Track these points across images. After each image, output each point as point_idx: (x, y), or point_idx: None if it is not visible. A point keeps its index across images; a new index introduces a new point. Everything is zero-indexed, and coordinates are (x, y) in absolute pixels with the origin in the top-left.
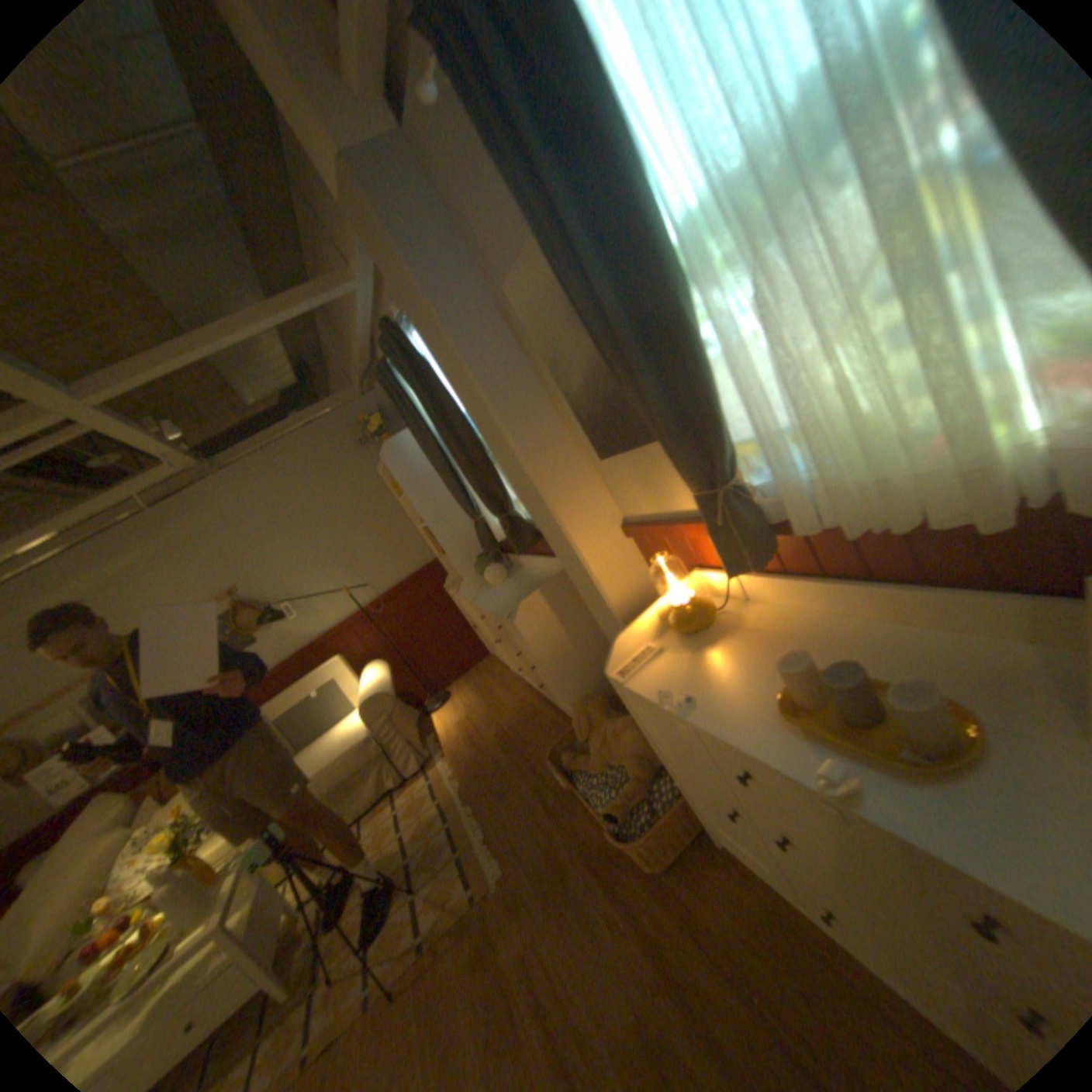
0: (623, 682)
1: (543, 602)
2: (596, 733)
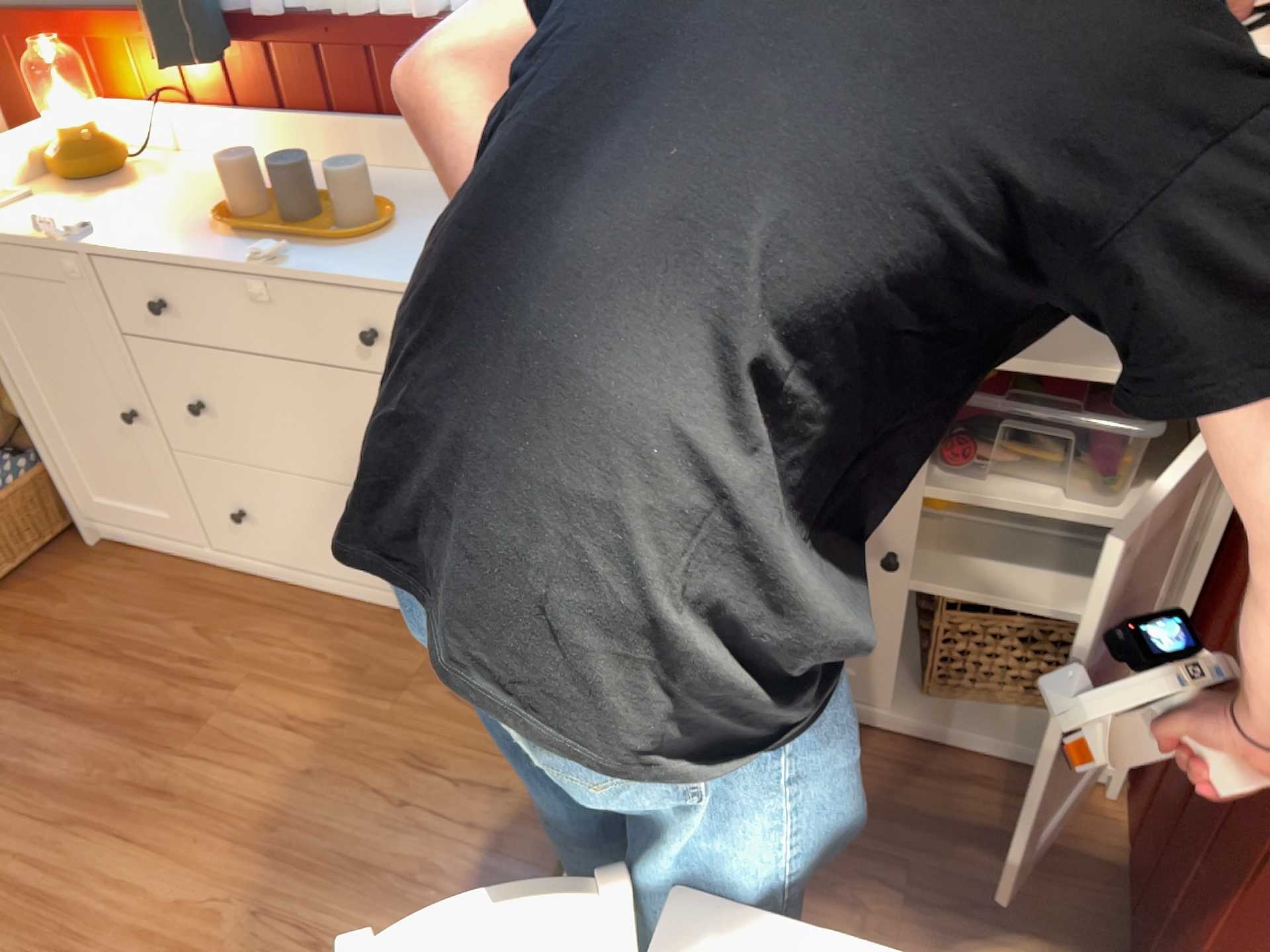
0: None
1: None
2: None
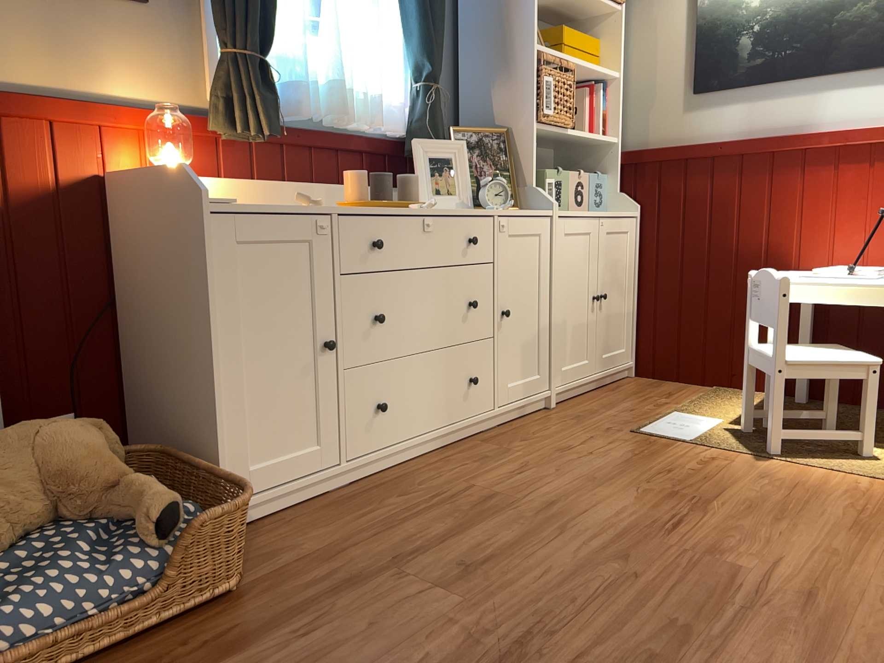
0: (232, 200)
1: None
2: None
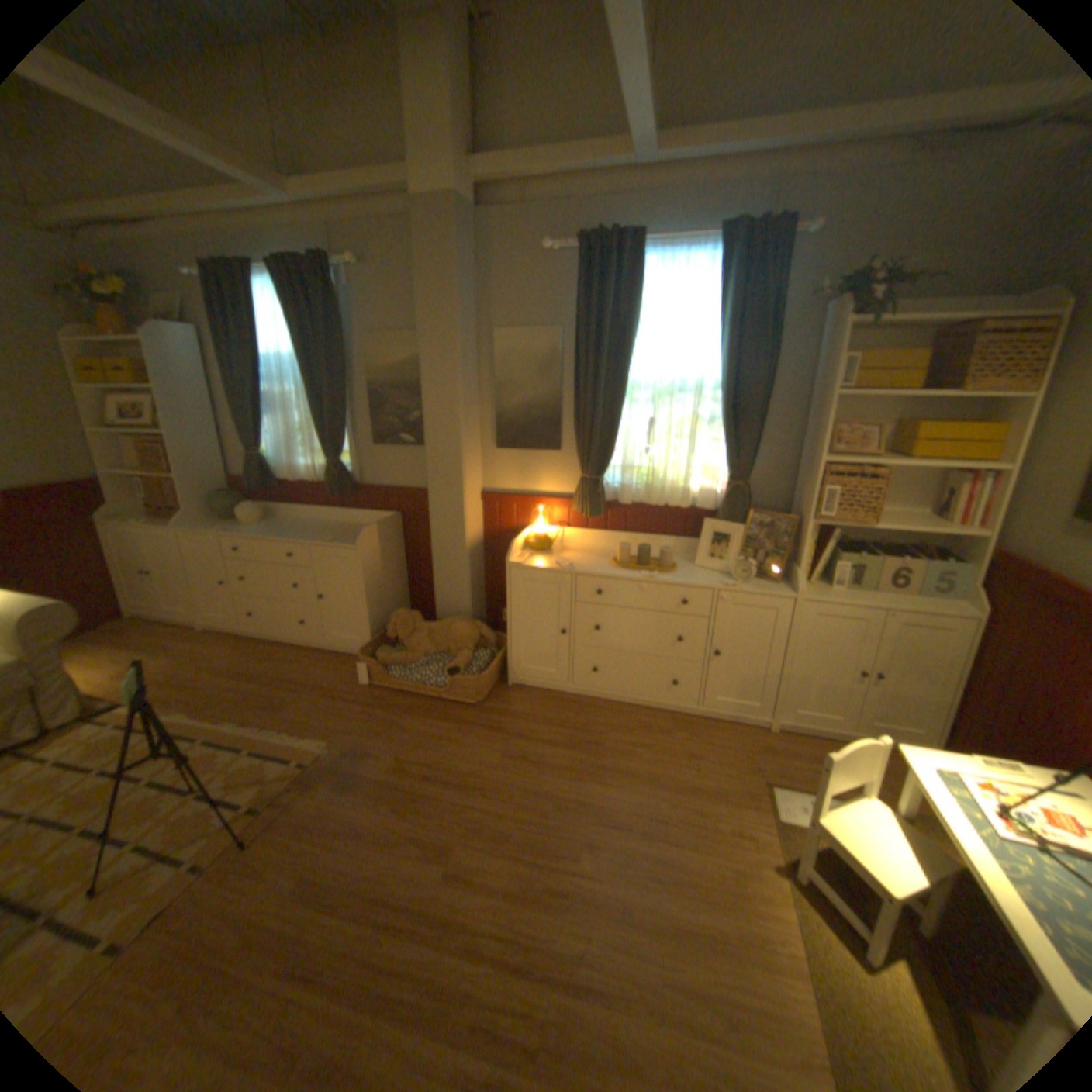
0: (521, 563)
1: (369, 537)
2: (417, 633)
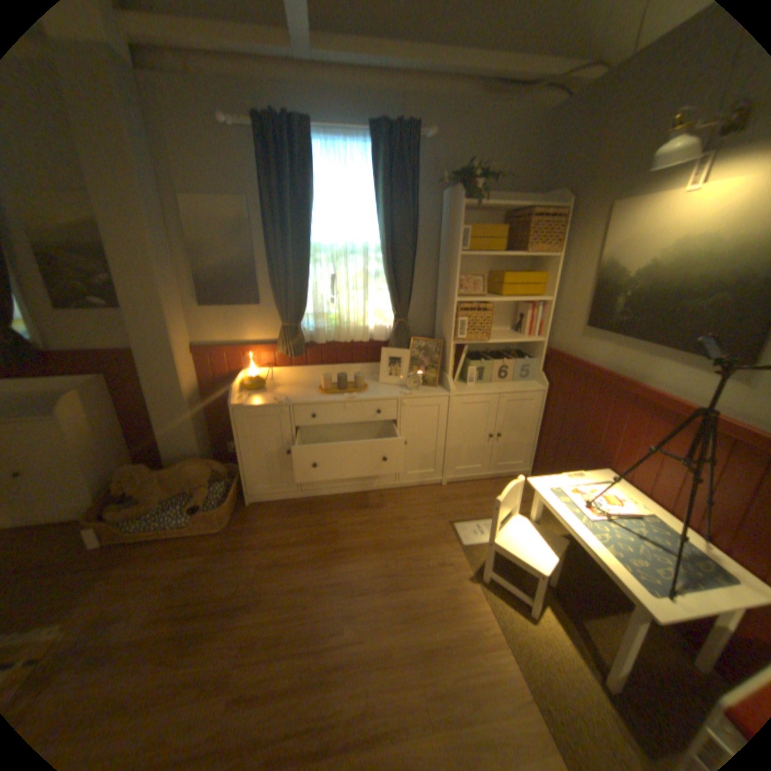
0: (243, 403)
1: (70, 402)
2: (147, 483)
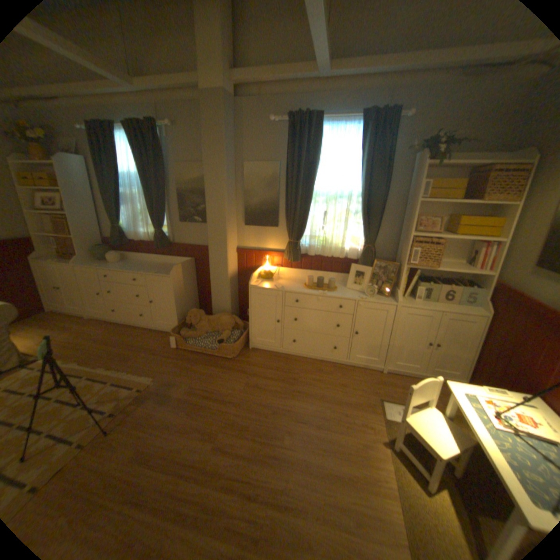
0: (257, 285)
1: (177, 271)
2: (202, 321)
